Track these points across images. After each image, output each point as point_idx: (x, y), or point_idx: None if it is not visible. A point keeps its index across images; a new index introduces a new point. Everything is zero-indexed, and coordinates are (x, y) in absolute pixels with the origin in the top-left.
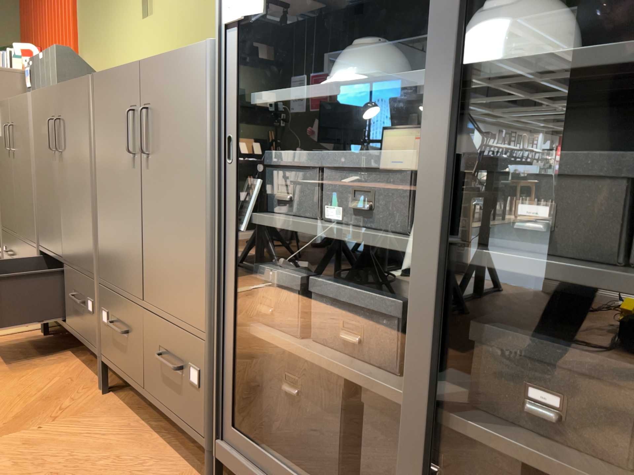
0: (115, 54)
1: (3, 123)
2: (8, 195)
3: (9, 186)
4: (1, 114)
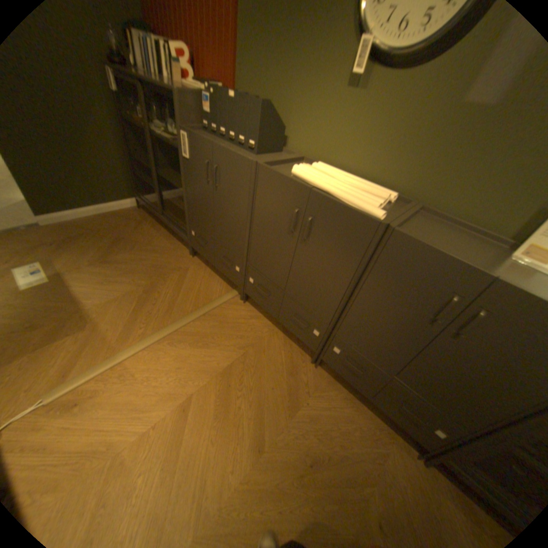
0: (293, 98)
1: (198, 153)
2: (201, 206)
3: (205, 203)
4: (193, 143)
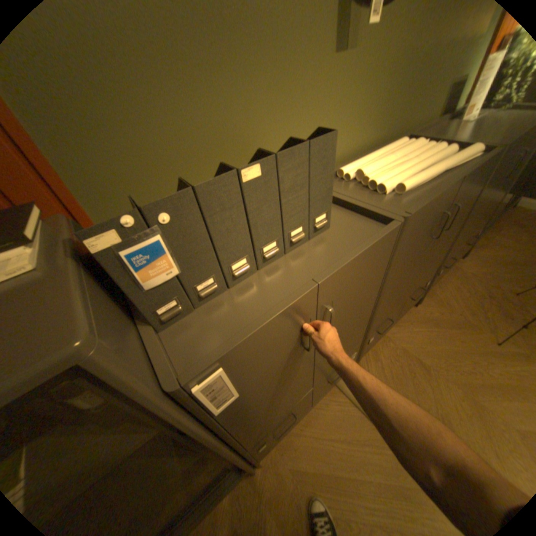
0: (258, 113)
1: (272, 347)
2: (283, 398)
3: (293, 384)
4: (253, 351)
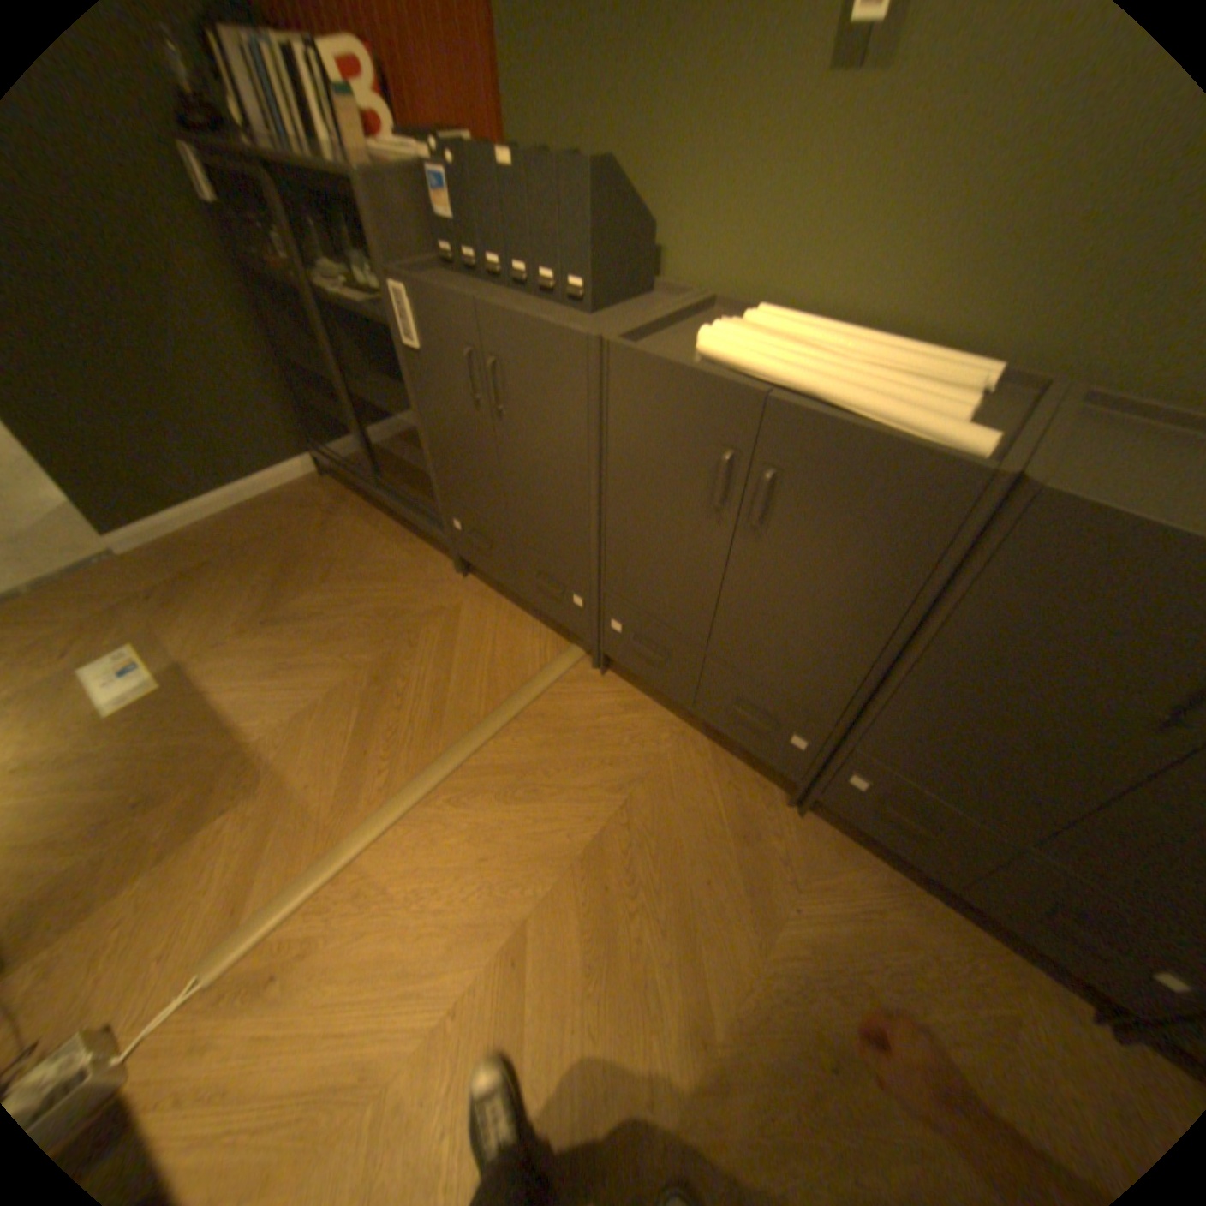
0: (667, 136)
1: (441, 332)
2: (467, 461)
3: (475, 453)
4: (426, 308)
